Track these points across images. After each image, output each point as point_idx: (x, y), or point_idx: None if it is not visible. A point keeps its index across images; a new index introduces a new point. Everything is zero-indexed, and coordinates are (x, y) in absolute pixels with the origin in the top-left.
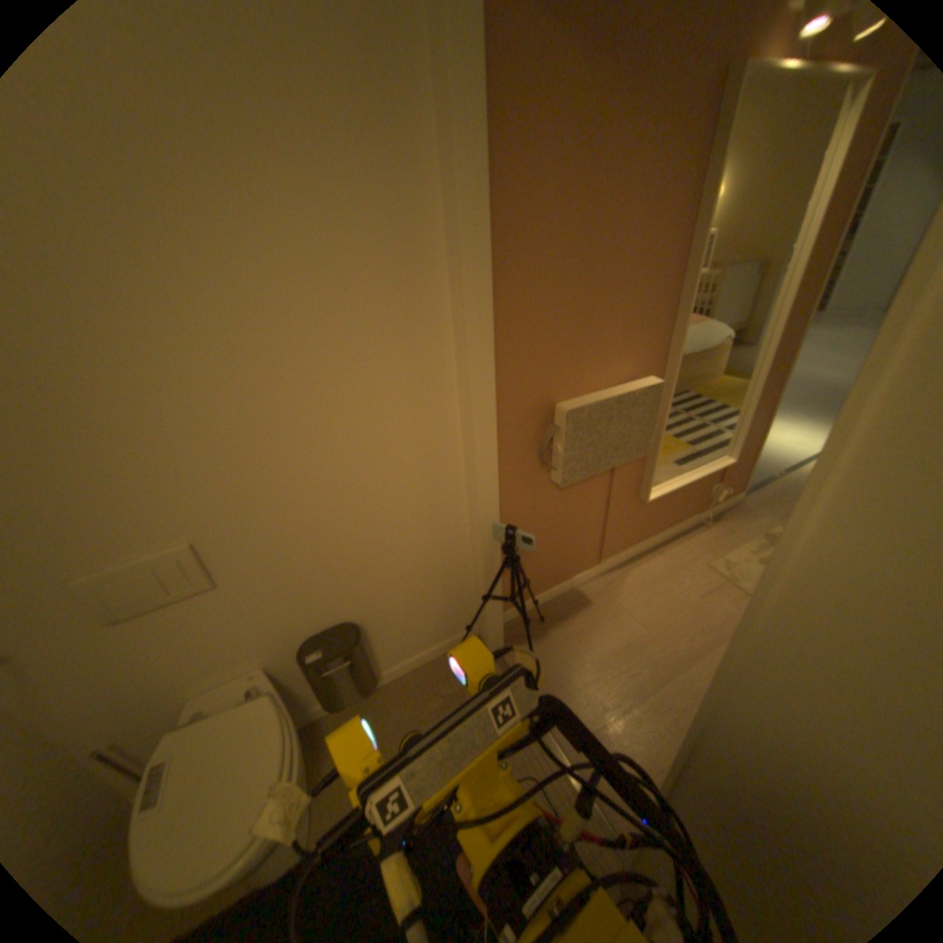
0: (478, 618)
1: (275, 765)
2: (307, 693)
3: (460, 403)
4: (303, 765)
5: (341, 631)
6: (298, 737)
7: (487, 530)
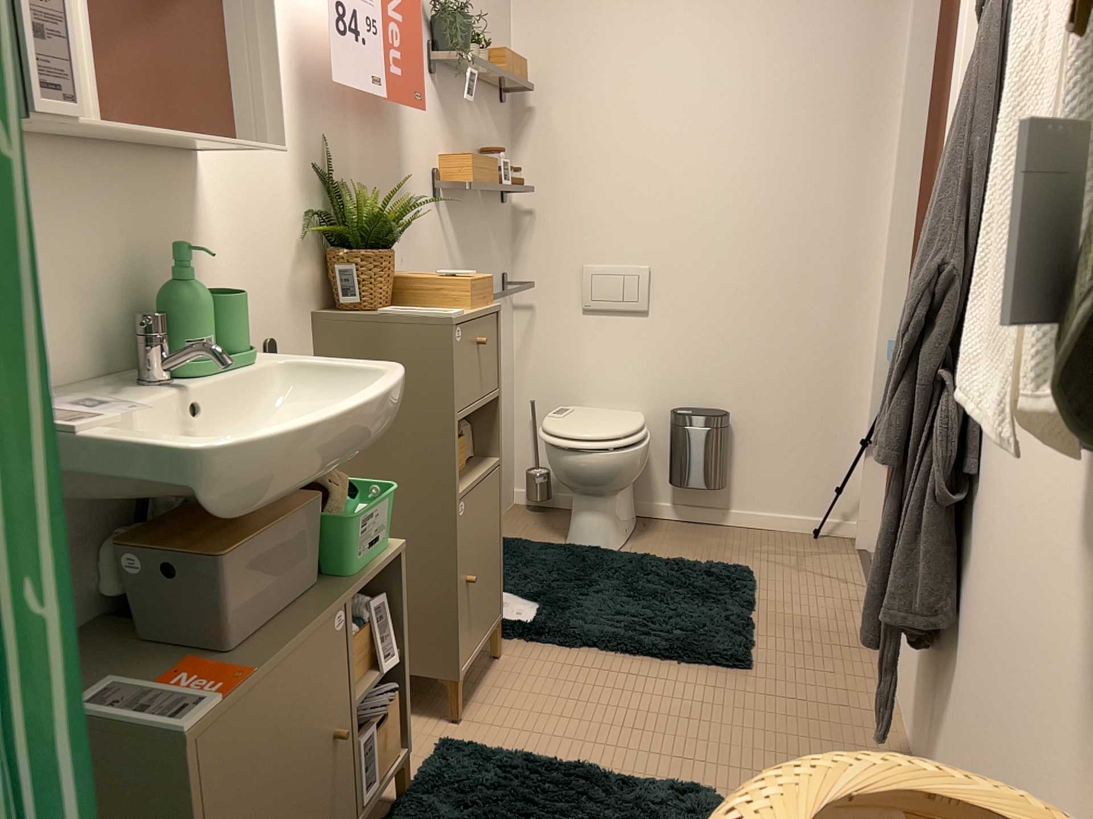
0: (860, 501)
1: (636, 429)
2: (667, 463)
3: (886, 217)
4: (636, 529)
5: (715, 411)
6: (639, 520)
7: (883, 351)
